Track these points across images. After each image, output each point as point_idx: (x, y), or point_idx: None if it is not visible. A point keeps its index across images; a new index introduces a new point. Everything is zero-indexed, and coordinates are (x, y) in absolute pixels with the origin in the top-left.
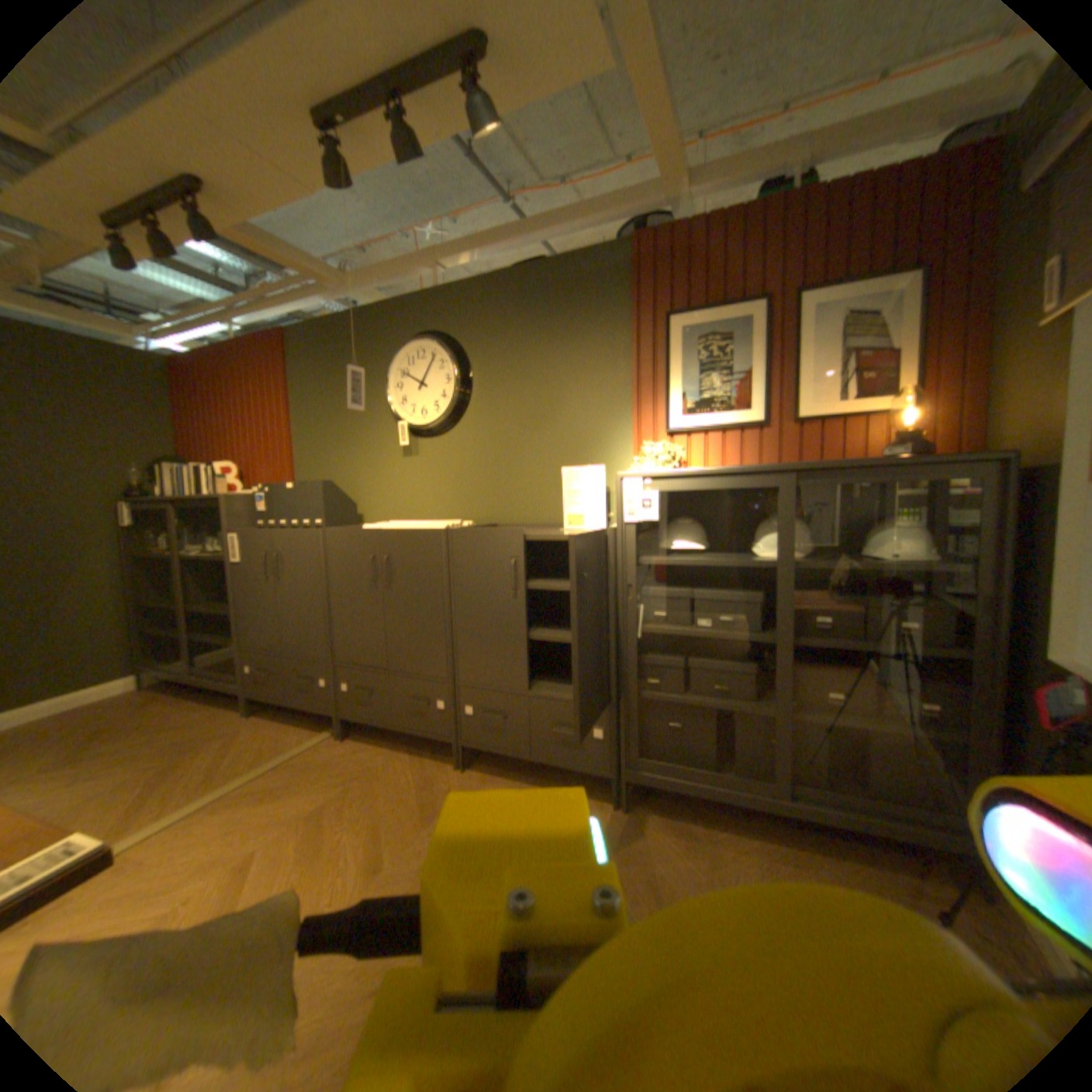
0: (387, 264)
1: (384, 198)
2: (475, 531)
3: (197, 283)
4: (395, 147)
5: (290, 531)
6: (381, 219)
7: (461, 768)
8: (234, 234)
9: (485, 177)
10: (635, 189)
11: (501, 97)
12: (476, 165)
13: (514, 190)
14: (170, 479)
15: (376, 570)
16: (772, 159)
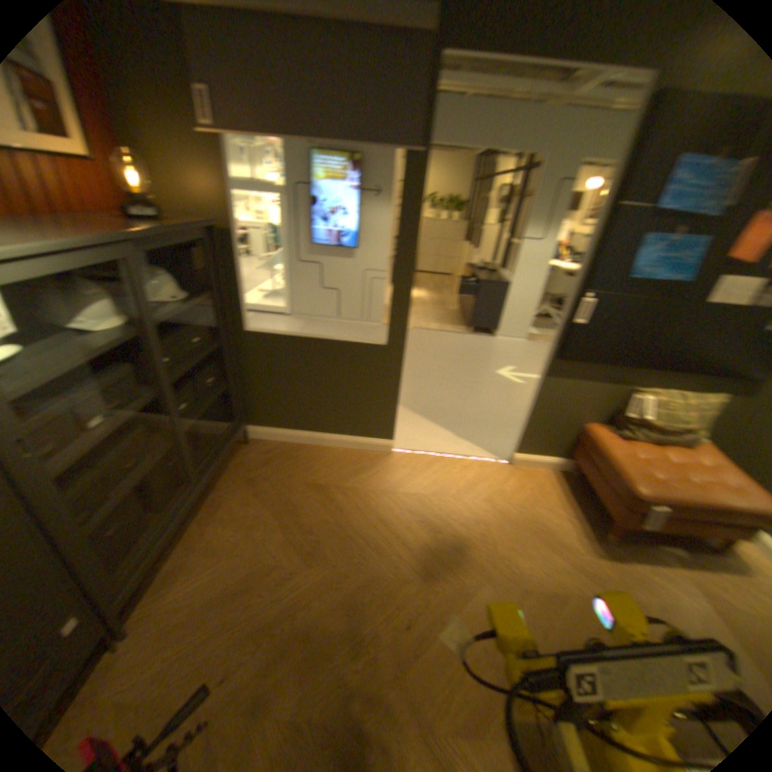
0: None
1: None
2: None
3: None
4: None
5: None
6: None
7: None
8: None
9: None
10: None
11: None
12: None
13: None
14: None
15: None
16: None
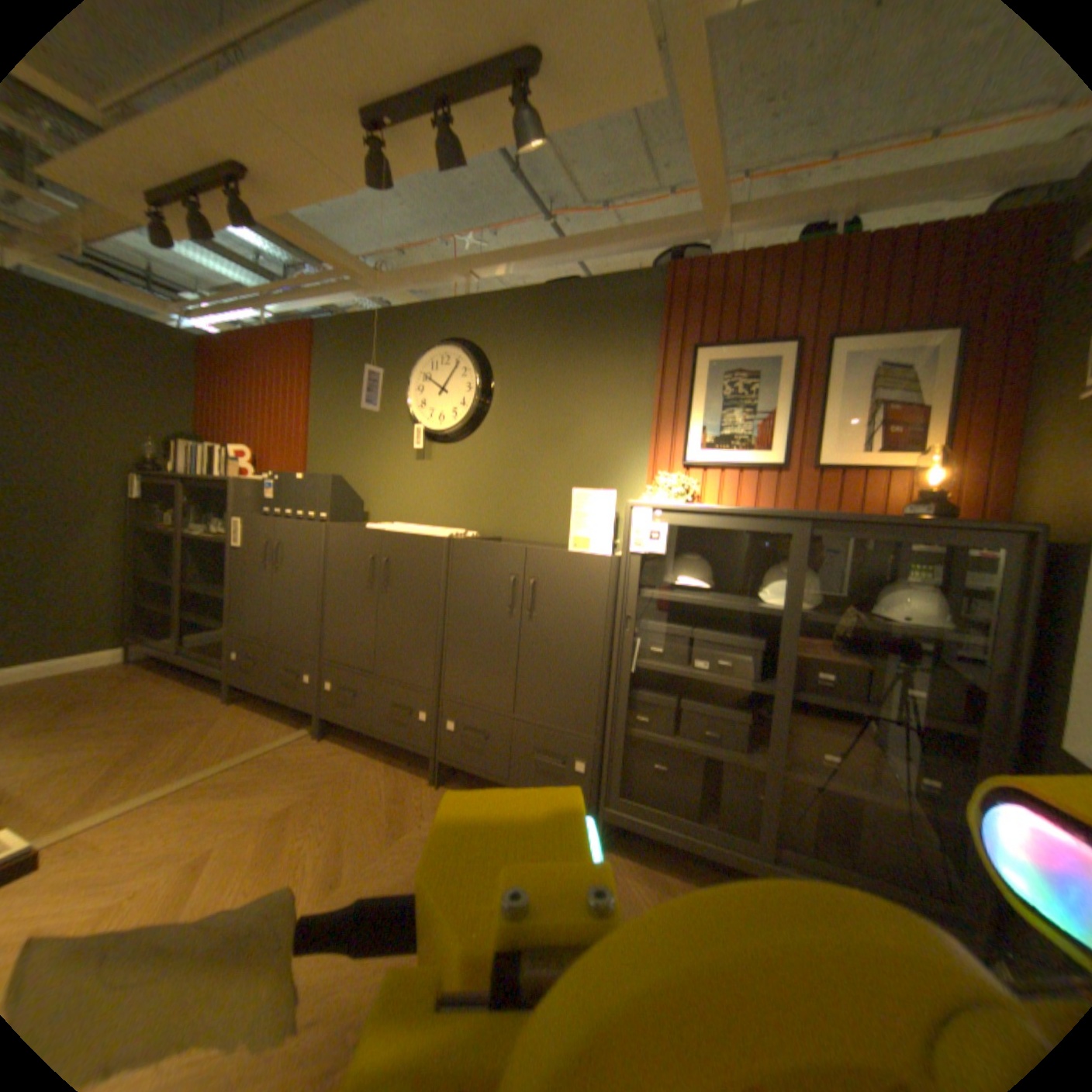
0: (421, 268)
1: (428, 204)
2: (477, 544)
3: (237, 268)
4: (438, 153)
5: (292, 522)
6: (422, 224)
7: (435, 784)
8: (274, 223)
9: (529, 193)
10: (675, 220)
11: (549, 115)
12: (521, 181)
13: (556, 209)
14: (183, 456)
15: (374, 571)
16: (816, 203)
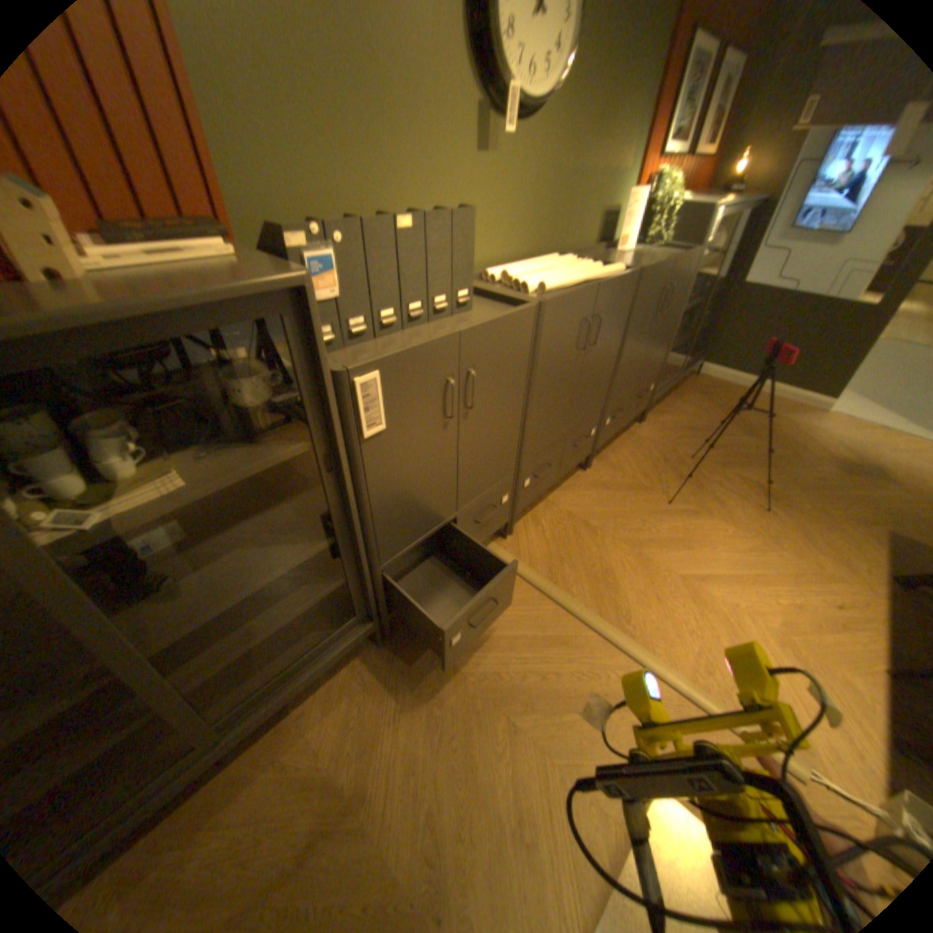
0: None
1: None
2: (656, 268)
3: None
4: None
5: (493, 326)
6: None
7: (589, 468)
8: None
9: None
10: None
11: None
12: None
13: None
14: None
15: (584, 339)
16: None
